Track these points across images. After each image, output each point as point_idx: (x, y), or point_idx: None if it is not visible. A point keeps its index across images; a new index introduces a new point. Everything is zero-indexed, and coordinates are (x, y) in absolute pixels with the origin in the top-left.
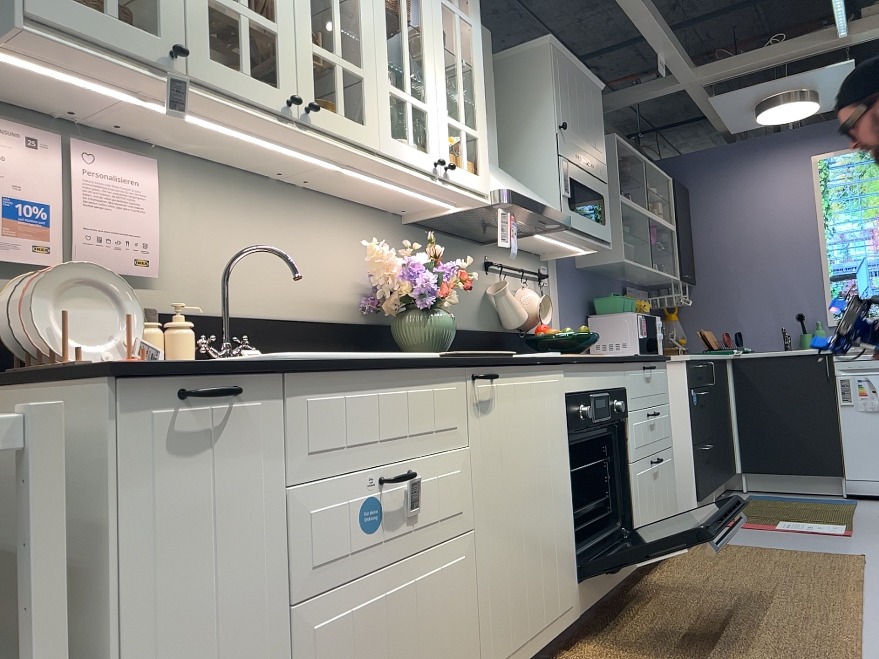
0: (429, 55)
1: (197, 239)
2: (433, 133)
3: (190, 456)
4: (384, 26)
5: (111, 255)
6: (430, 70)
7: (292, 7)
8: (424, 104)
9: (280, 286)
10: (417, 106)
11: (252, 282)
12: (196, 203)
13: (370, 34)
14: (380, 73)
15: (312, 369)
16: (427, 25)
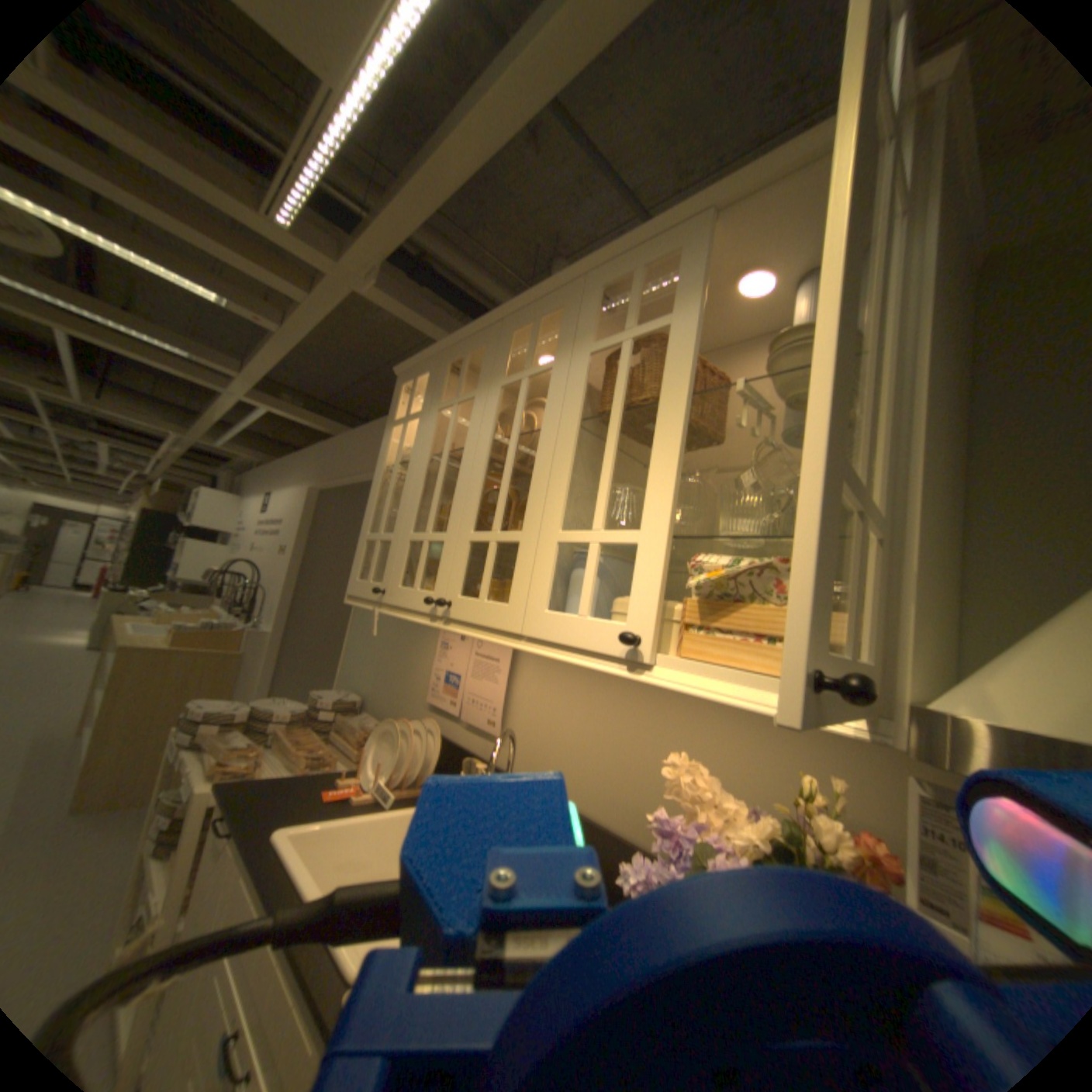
0: (667, 433)
1: (540, 710)
2: (646, 580)
3: (213, 863)
4: (571, 450)
5: (478, 714)
6: (663, 461)
7: (464, 507)
8: (634, 532)
9: (611, 782)
10: (615, 540)
11: (579, 767)
12: (546, 675)
13: (544, 477)
14: (548, 523)
15: (243, 859)
16: (675, 378)
